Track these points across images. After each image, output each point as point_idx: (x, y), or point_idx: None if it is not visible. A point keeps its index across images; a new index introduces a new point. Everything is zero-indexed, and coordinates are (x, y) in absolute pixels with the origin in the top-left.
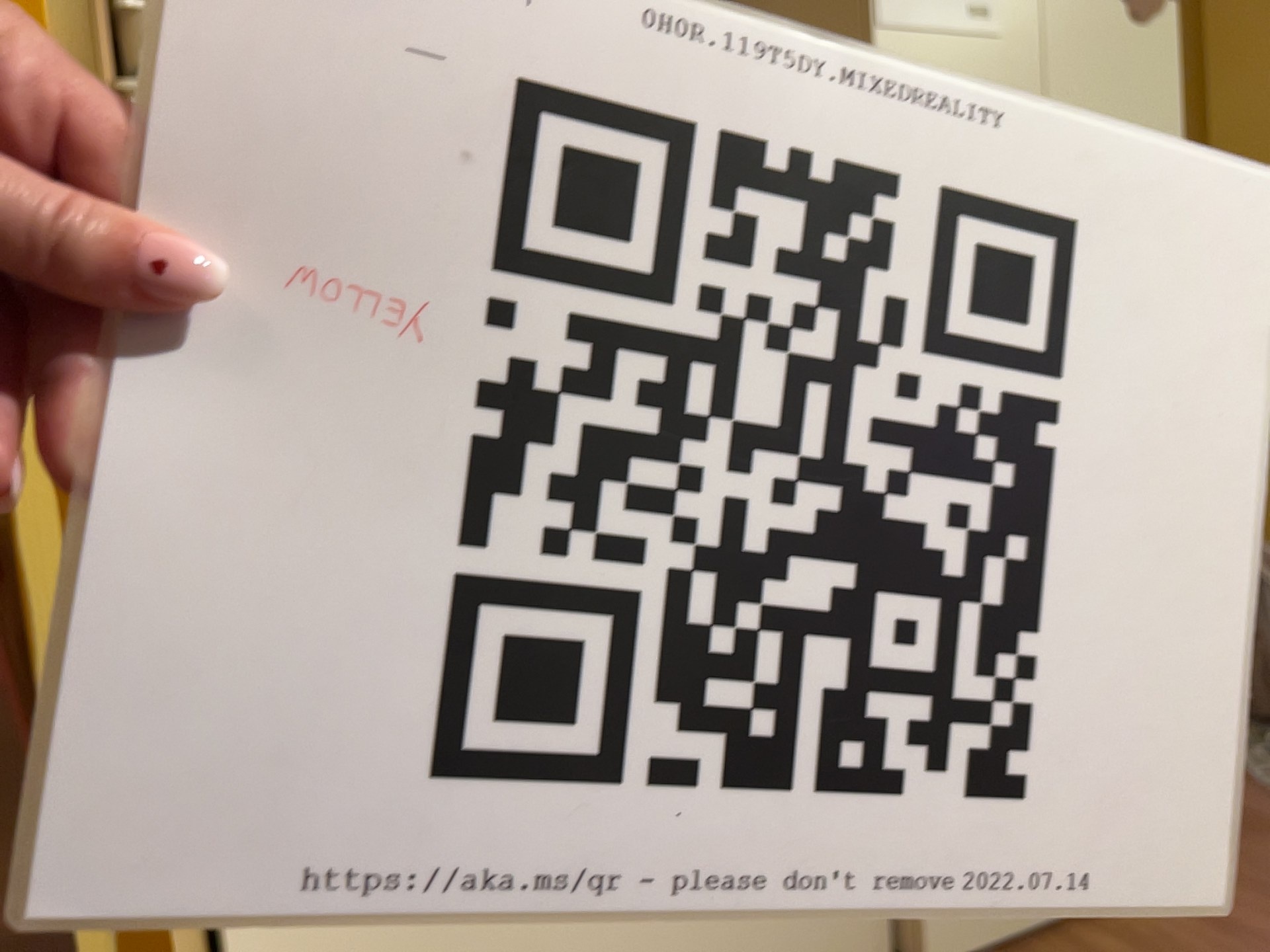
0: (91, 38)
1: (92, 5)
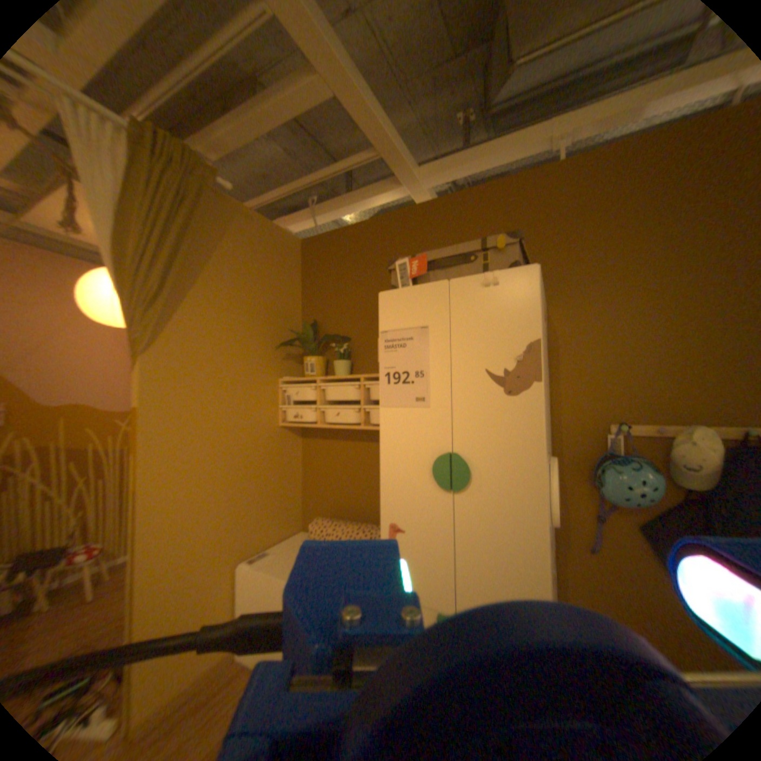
0: (274, 398)
1: (279, 390)
